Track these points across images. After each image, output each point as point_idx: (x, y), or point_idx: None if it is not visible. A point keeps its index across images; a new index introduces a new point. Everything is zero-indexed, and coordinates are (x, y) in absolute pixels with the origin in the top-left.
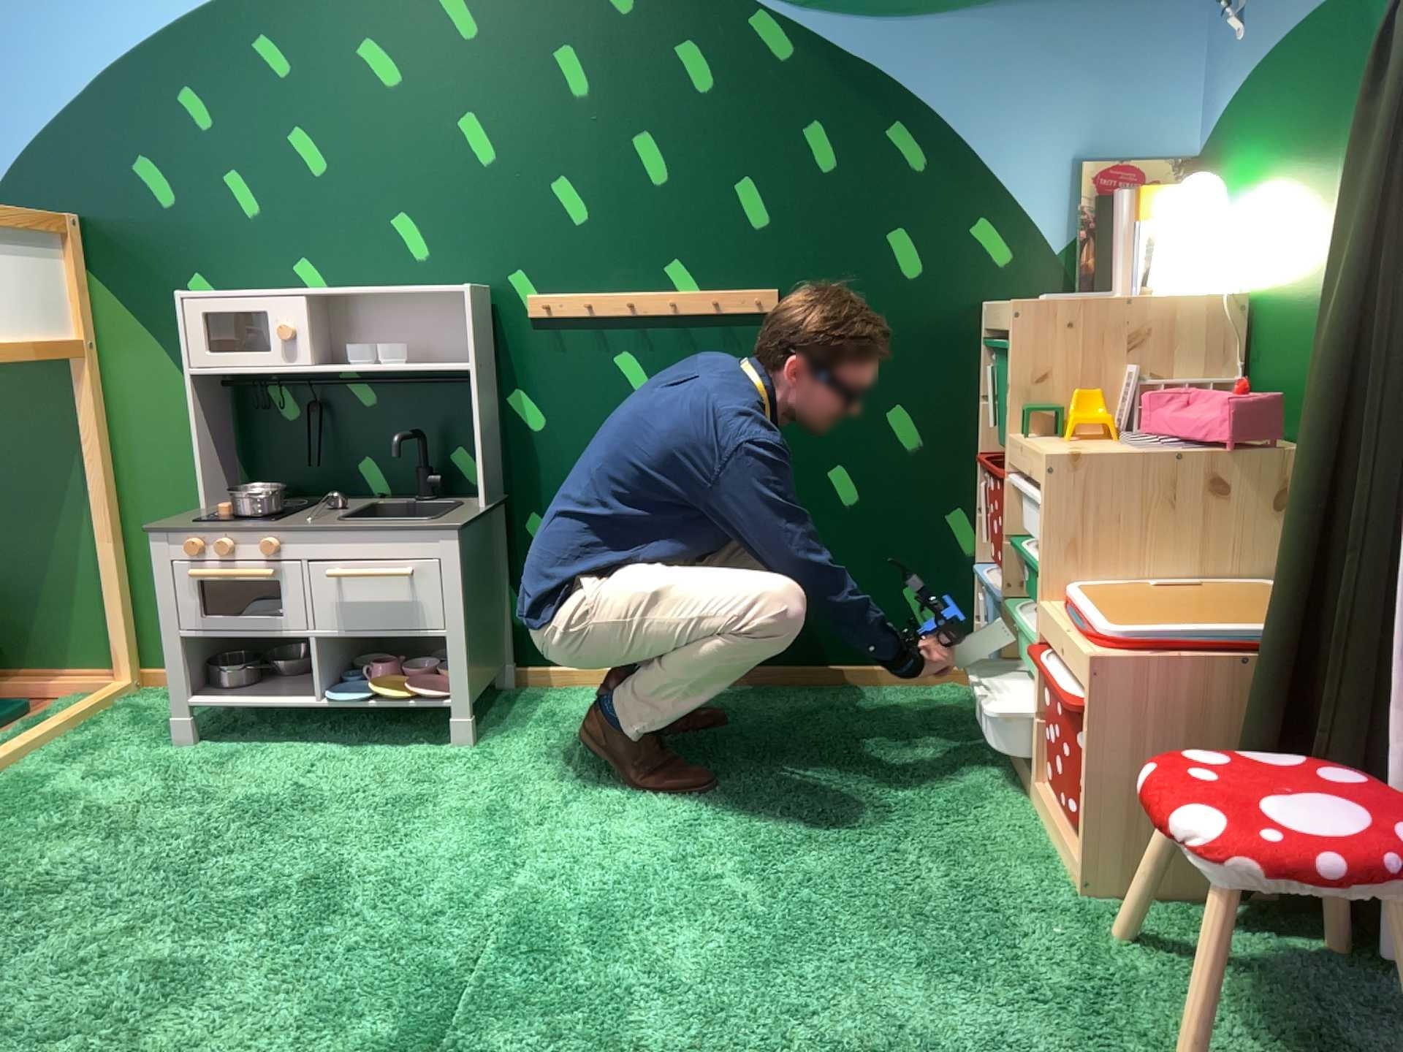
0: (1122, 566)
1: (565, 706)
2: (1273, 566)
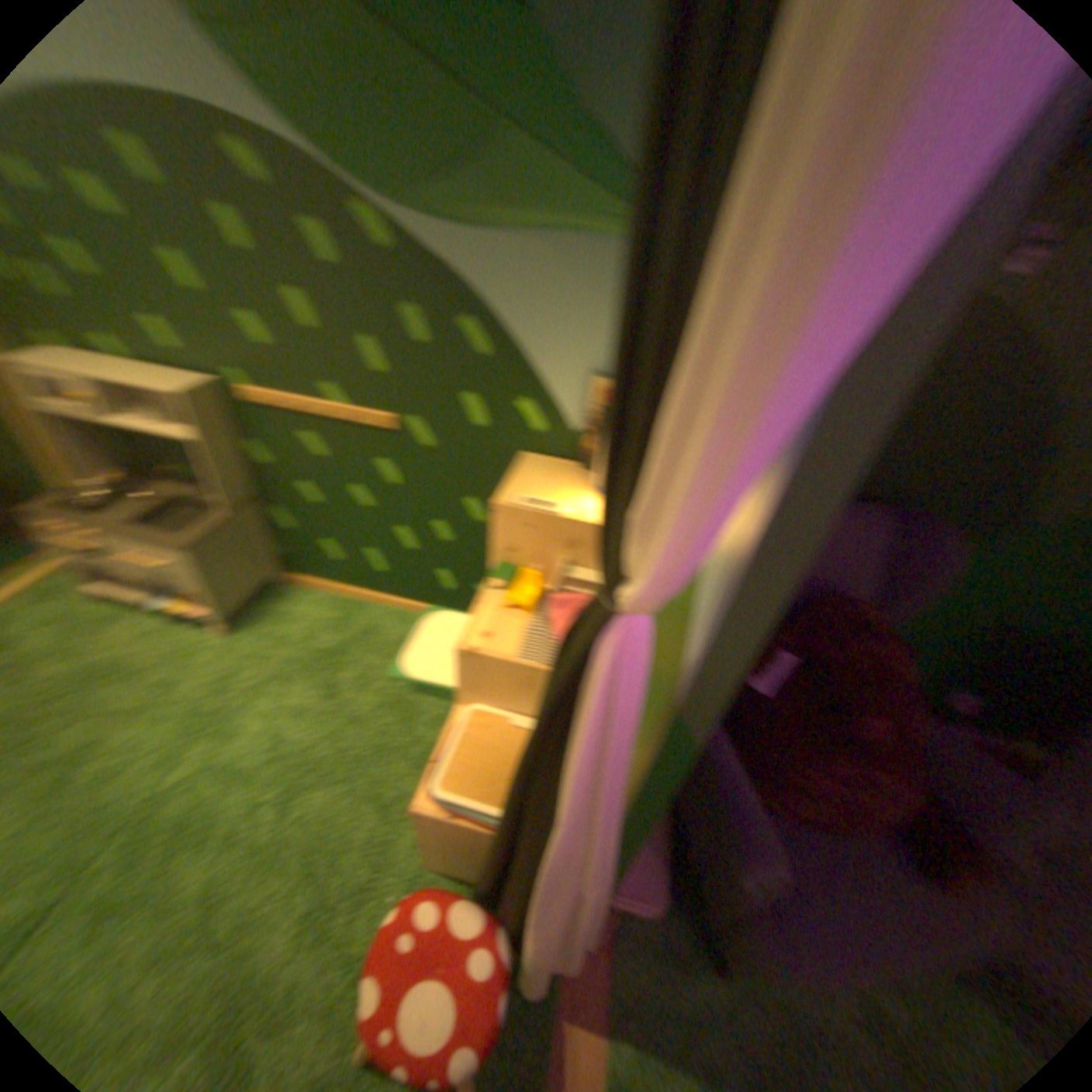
0: (497, 706)
1: (290, 609)
2: None
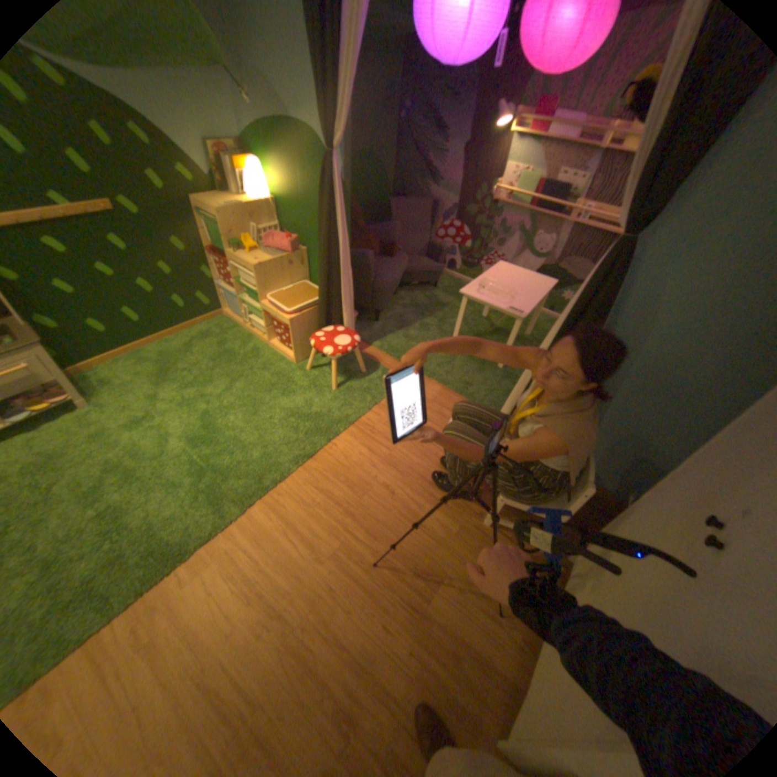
0: (274, 288)
1: (99, 376)
2: (303, 278)
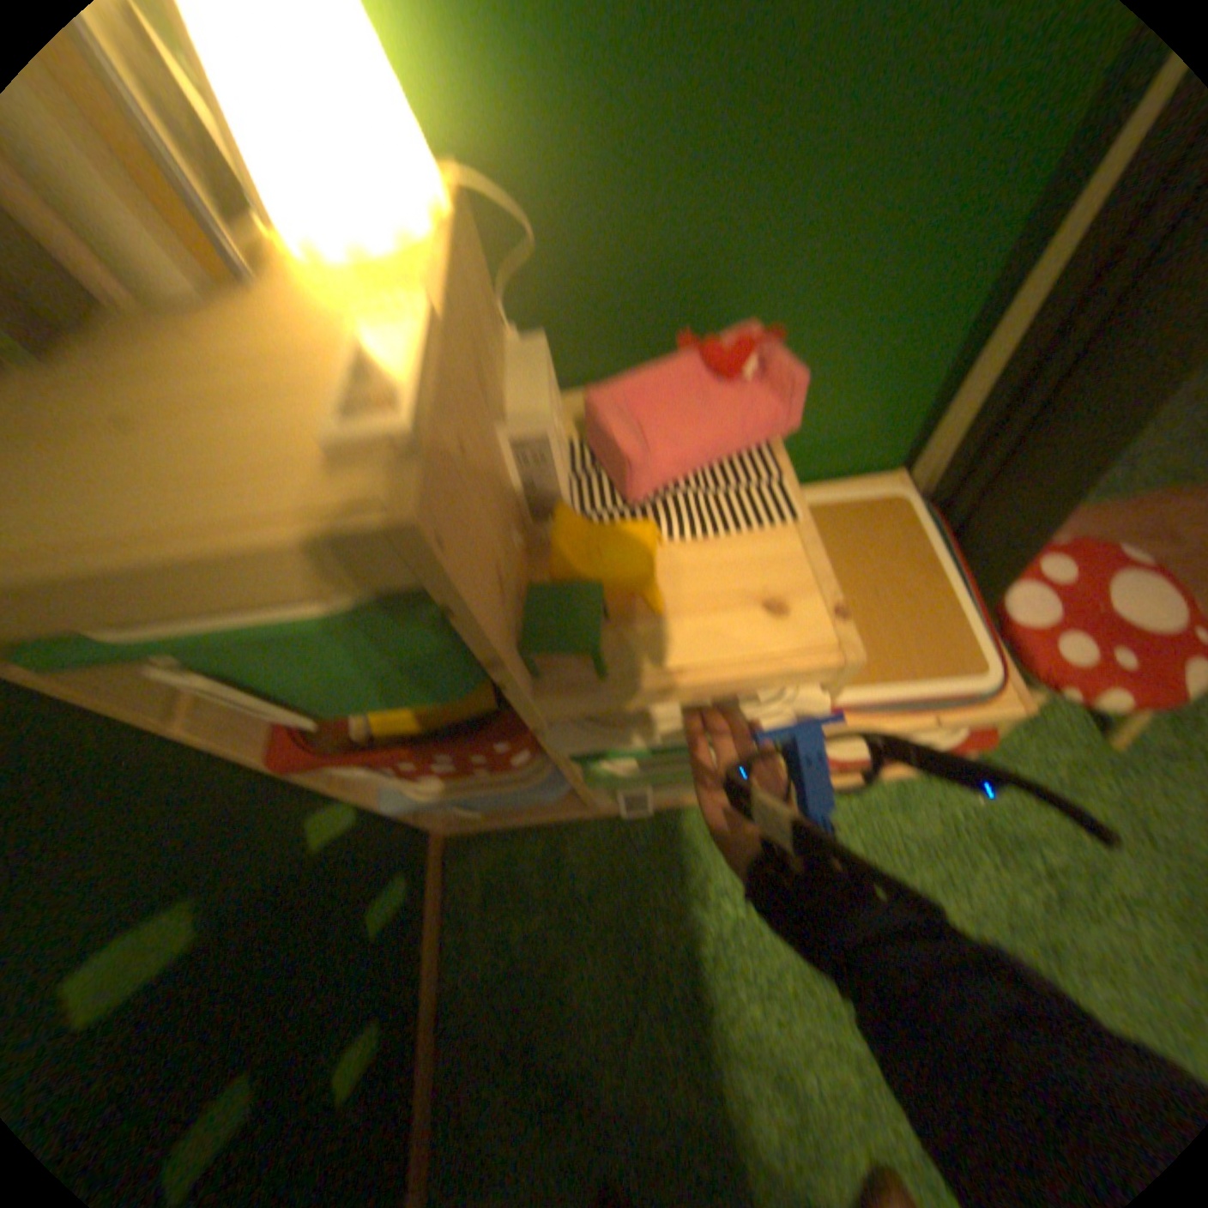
0: None
1: None
2: None
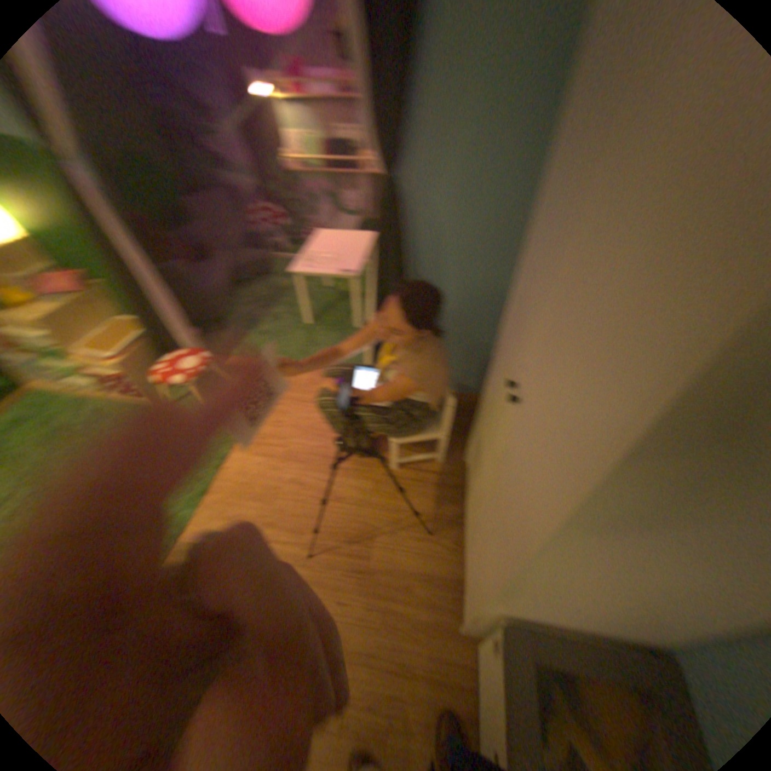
0: (75, 338)
1: None
2: (107, 314)
